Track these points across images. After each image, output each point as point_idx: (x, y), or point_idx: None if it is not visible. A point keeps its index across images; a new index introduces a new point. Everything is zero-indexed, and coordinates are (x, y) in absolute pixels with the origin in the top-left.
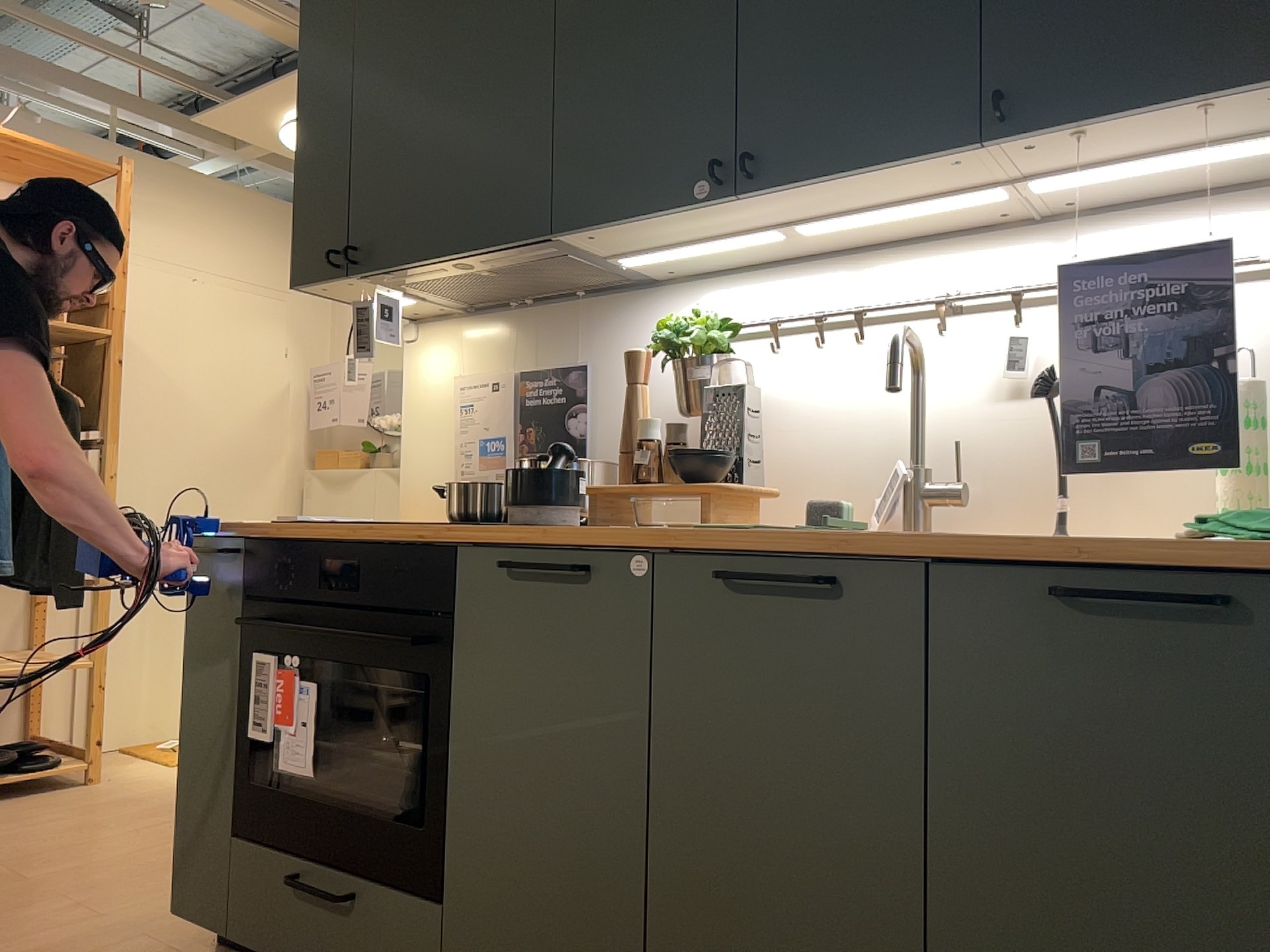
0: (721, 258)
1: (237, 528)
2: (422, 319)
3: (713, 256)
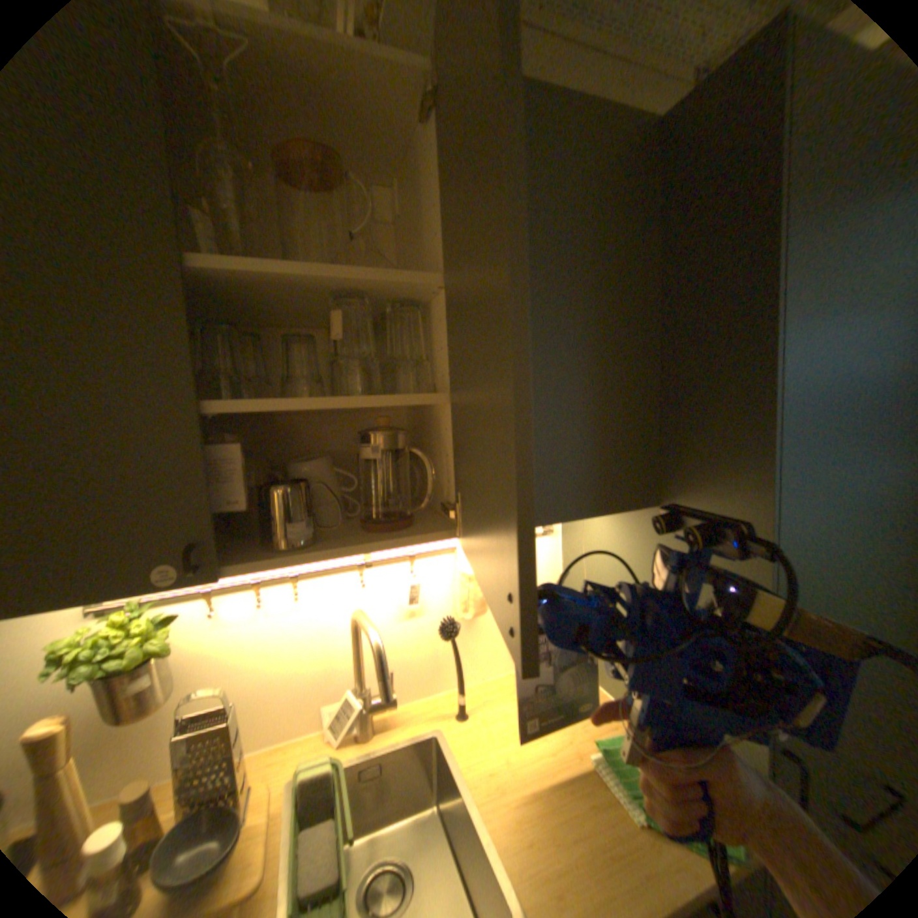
0: None
1: None
2: None
3: None
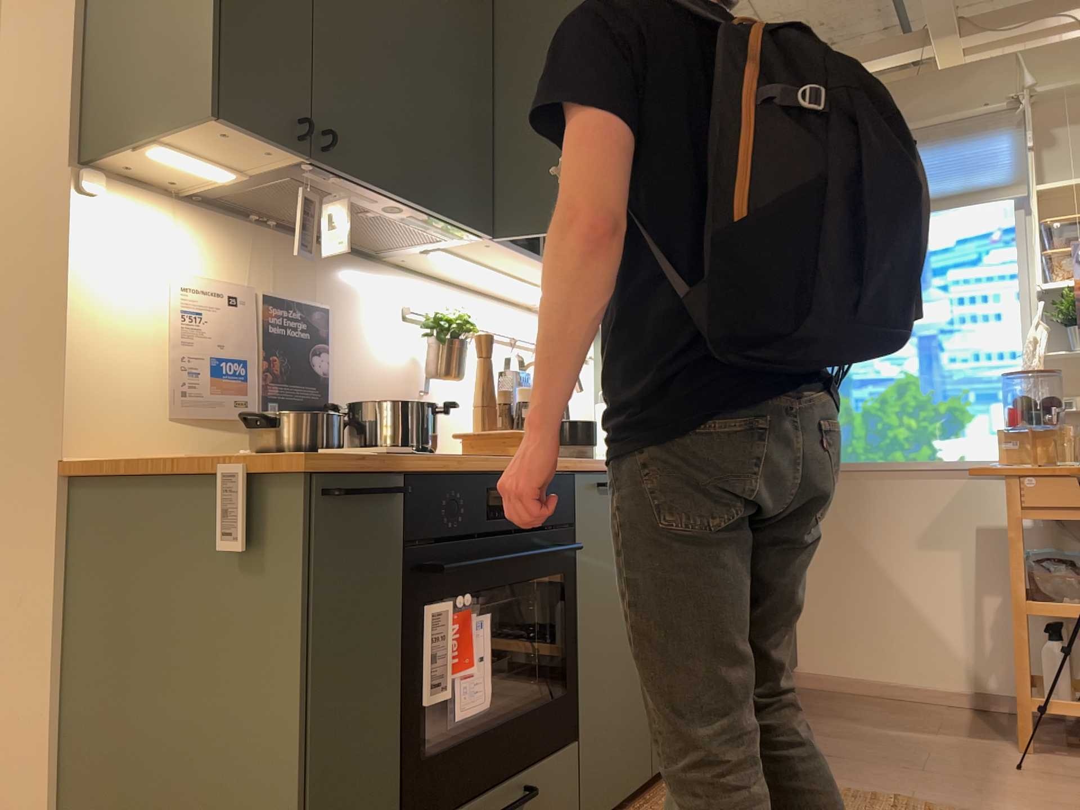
0: (435, 267)
1: (406, 463)
2: (103, 171)
3: (443, 265)
